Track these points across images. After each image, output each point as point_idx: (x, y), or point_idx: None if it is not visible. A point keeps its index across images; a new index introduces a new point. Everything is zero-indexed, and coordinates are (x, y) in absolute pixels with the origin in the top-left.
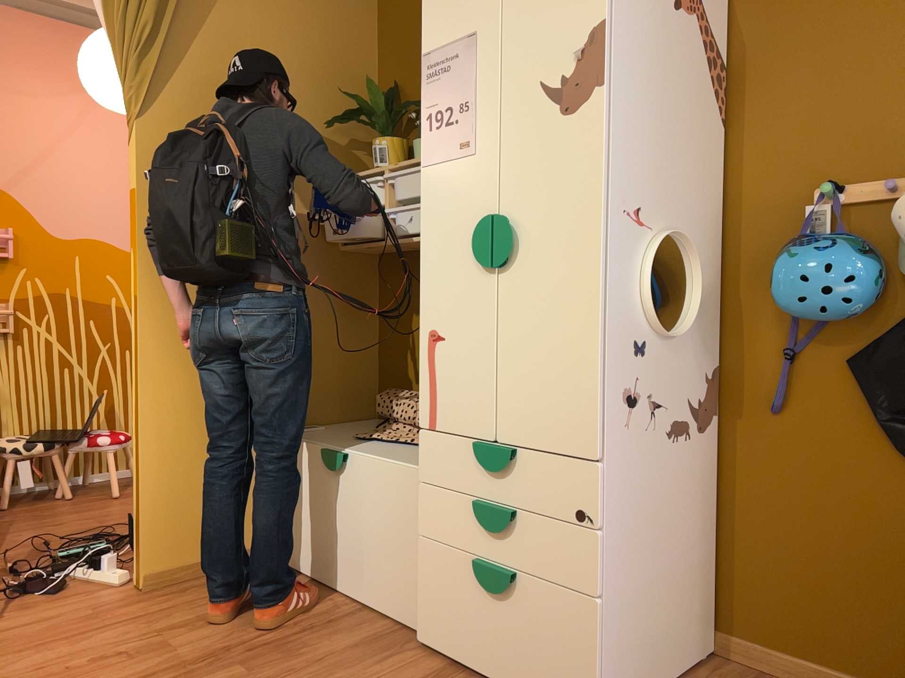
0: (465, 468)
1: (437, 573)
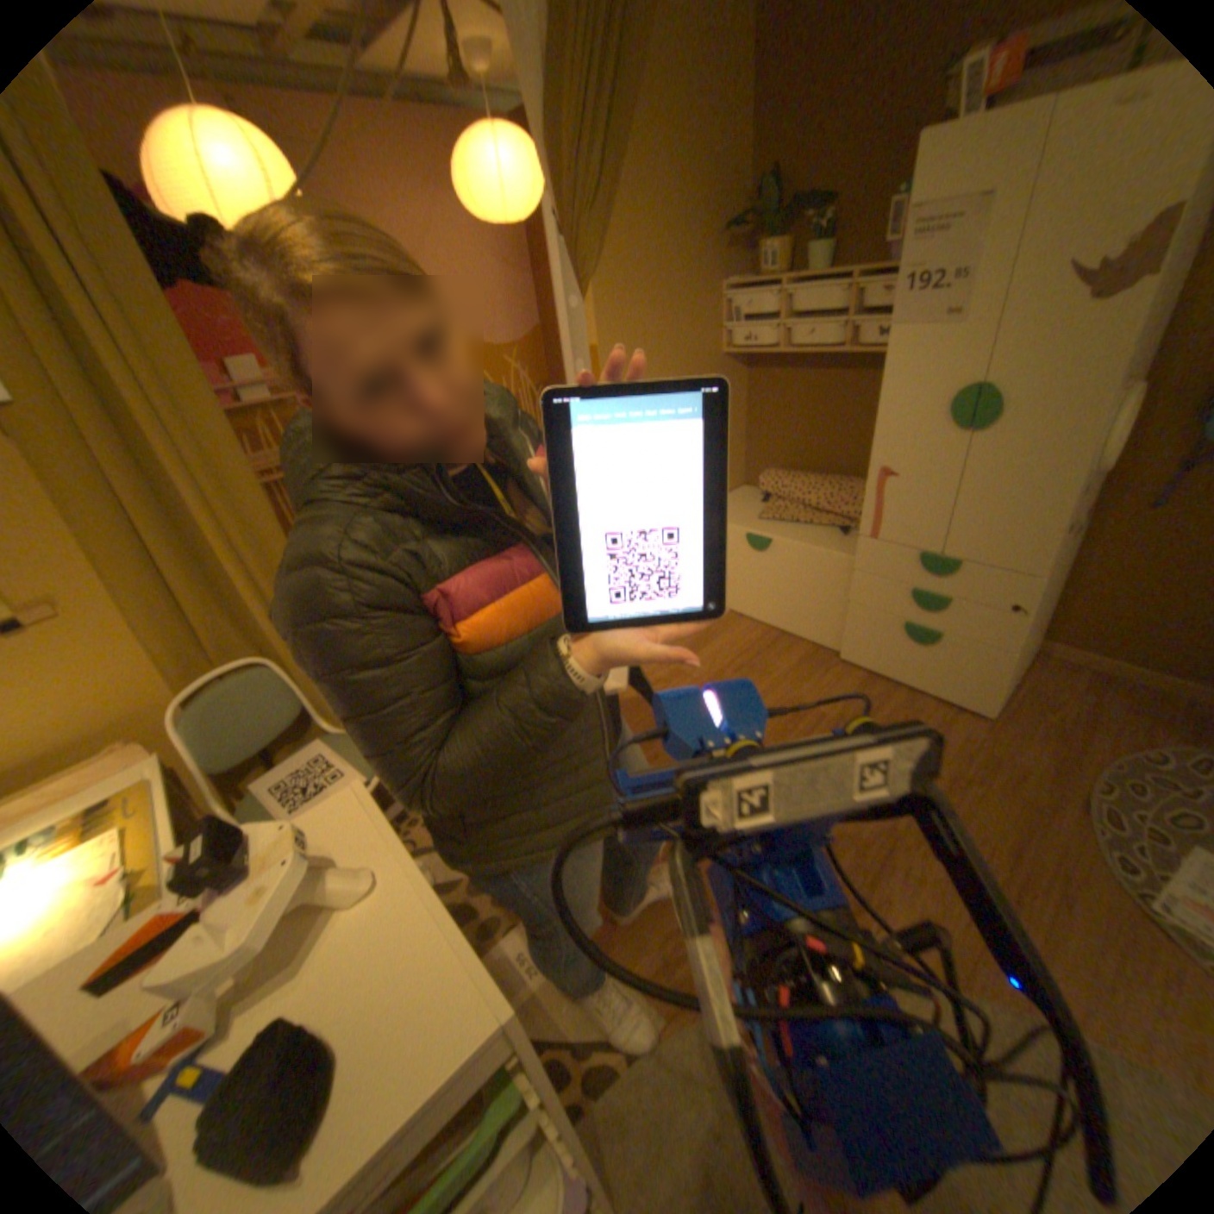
0: (904, 566)
1: (865, 624)
